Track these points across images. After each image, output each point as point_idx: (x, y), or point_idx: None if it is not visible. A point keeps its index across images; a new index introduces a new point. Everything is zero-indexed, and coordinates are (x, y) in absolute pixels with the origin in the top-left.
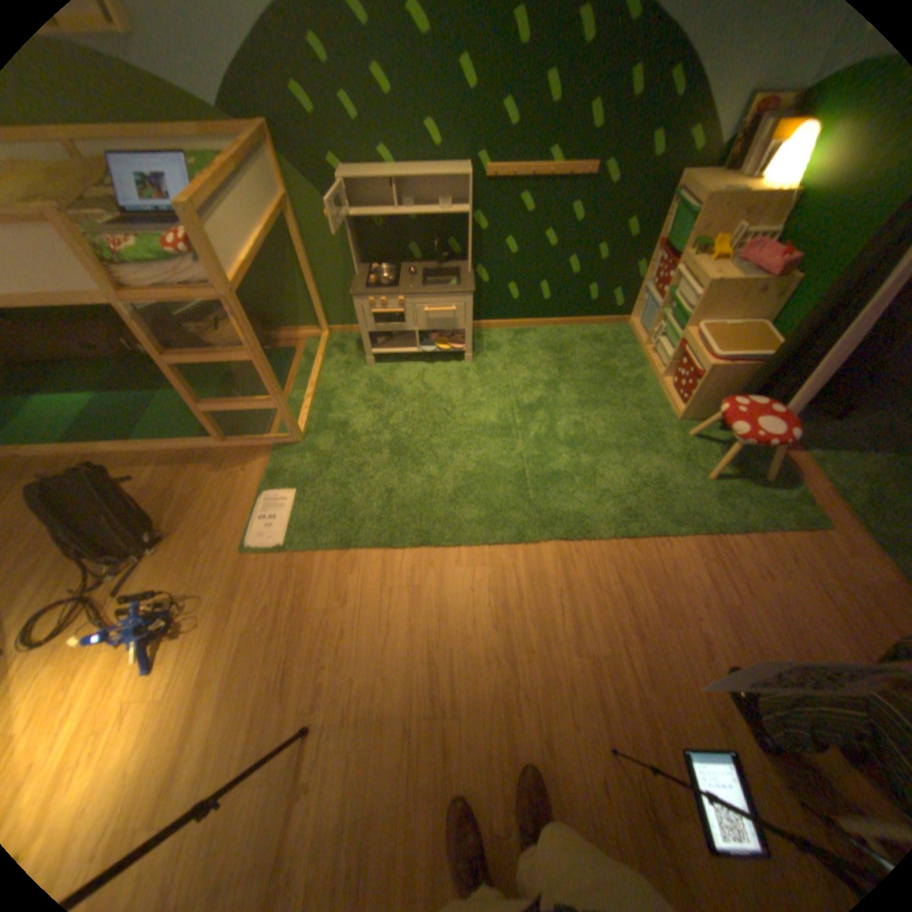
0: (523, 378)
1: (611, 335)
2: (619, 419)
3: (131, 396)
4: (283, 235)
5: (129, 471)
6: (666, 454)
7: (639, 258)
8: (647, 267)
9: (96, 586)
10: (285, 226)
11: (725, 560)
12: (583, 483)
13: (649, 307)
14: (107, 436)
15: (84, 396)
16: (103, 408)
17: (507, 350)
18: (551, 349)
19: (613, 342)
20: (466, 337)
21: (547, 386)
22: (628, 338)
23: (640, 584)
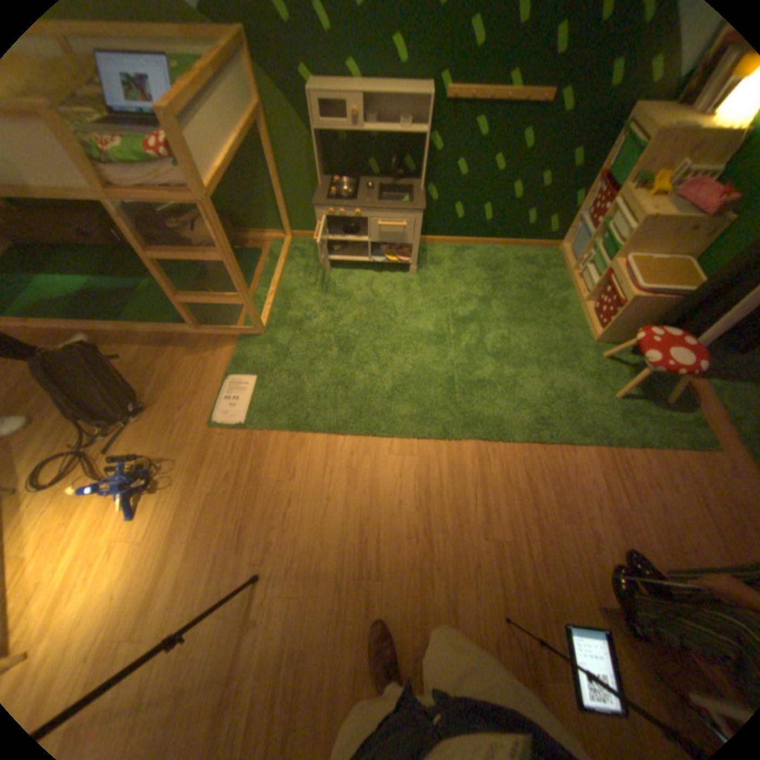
0: (459, 292)
1: (542, 258)
2: (541, 337)
3: (119, 281)
4: (255, 143)
5: (117, 347)
6: (580, 371)
7: (579, 187)
8: (585, 196)
9: (90, 443)
10: (257, 133)
11: (621, 469)
12: (504, 391)
13: (582, 235)
14: (99, 315)
15: (80, 278)
16: (96, 291)
17: (448, 265)
18: (487, 267)
19: (544, 264)
20: (413, 250)
21: (481, 301)
22: (558, 262)
23: (544, 484)
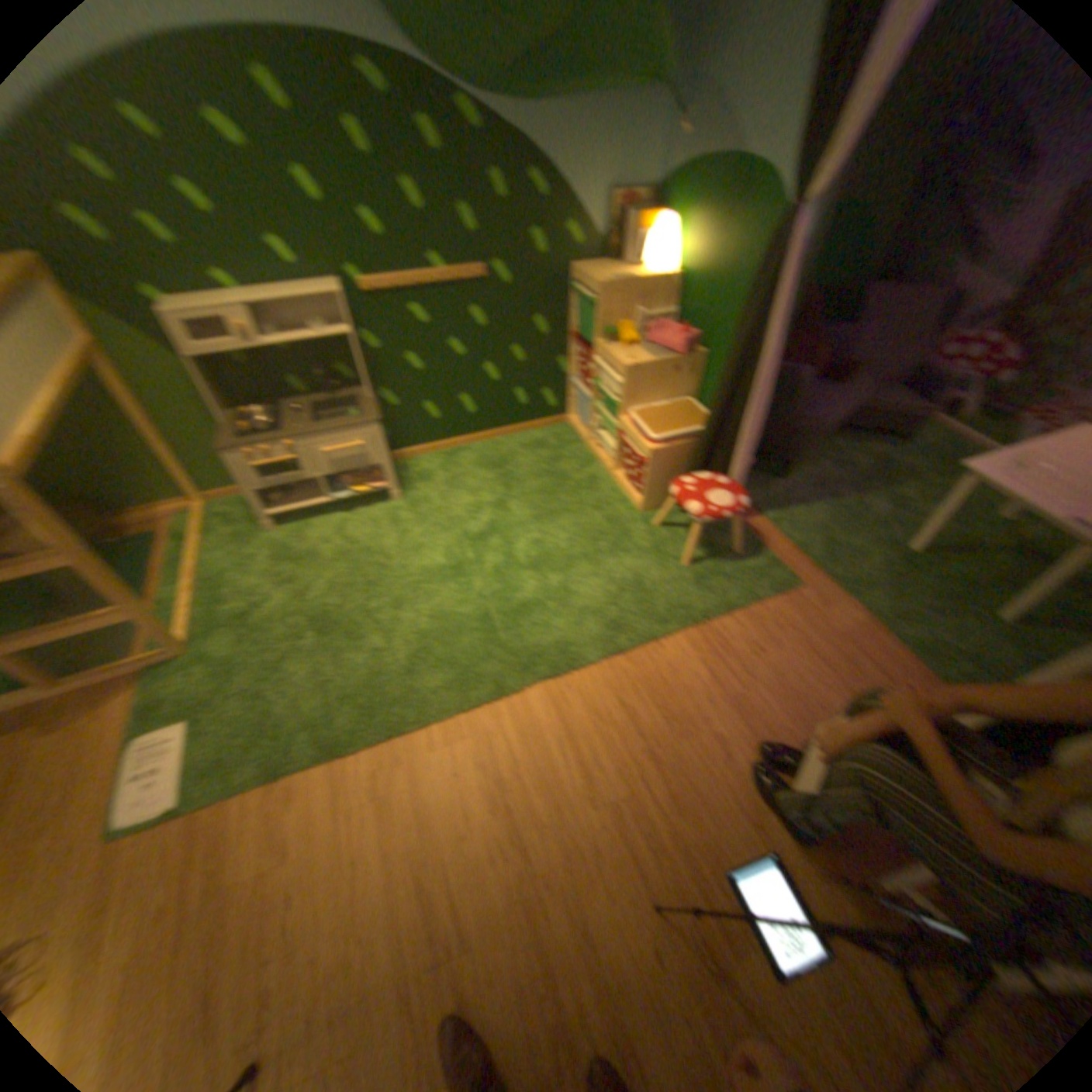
0: (468, 505)
1: (554, 439)
2: (582, 527)
3: None
4: (106, 391)
5: None
6: (637, 552)
7: (559, 355)
8: (569, 363)
9: None
10: (107, 379)
11: (718, 647)
12: (558, 607)
13: (583, 403)
14: None
15: None
16: None
17: (444, 477)
18: (493, 466)
19: (558, 445)
20: (389, 471)
21: (498, 507)
22: (572, 438)
23: (643, 702)
